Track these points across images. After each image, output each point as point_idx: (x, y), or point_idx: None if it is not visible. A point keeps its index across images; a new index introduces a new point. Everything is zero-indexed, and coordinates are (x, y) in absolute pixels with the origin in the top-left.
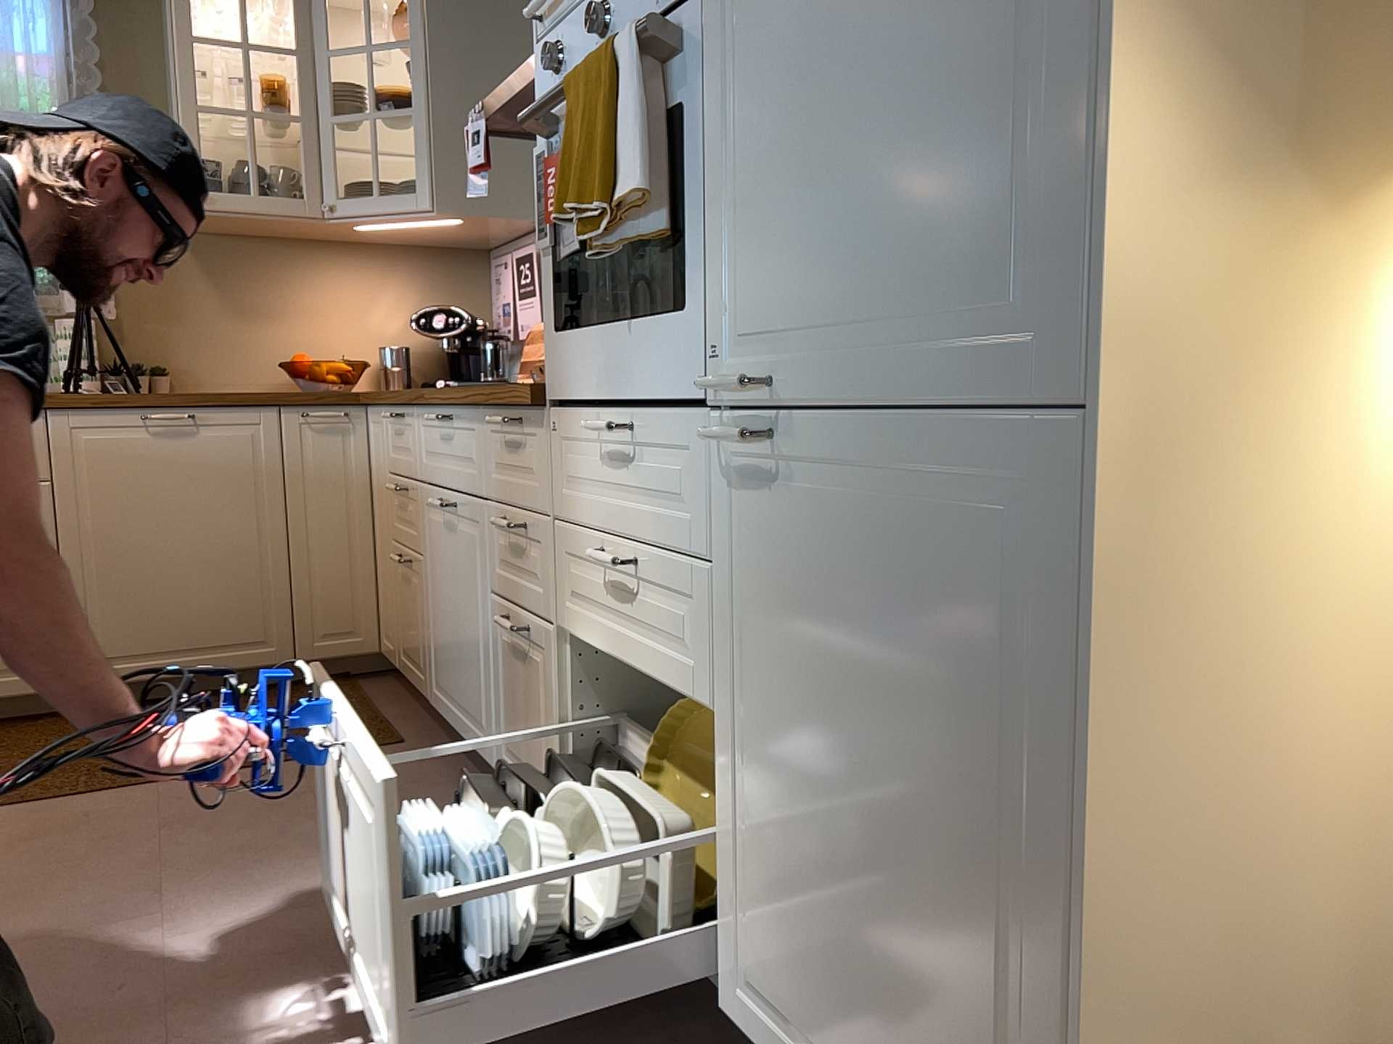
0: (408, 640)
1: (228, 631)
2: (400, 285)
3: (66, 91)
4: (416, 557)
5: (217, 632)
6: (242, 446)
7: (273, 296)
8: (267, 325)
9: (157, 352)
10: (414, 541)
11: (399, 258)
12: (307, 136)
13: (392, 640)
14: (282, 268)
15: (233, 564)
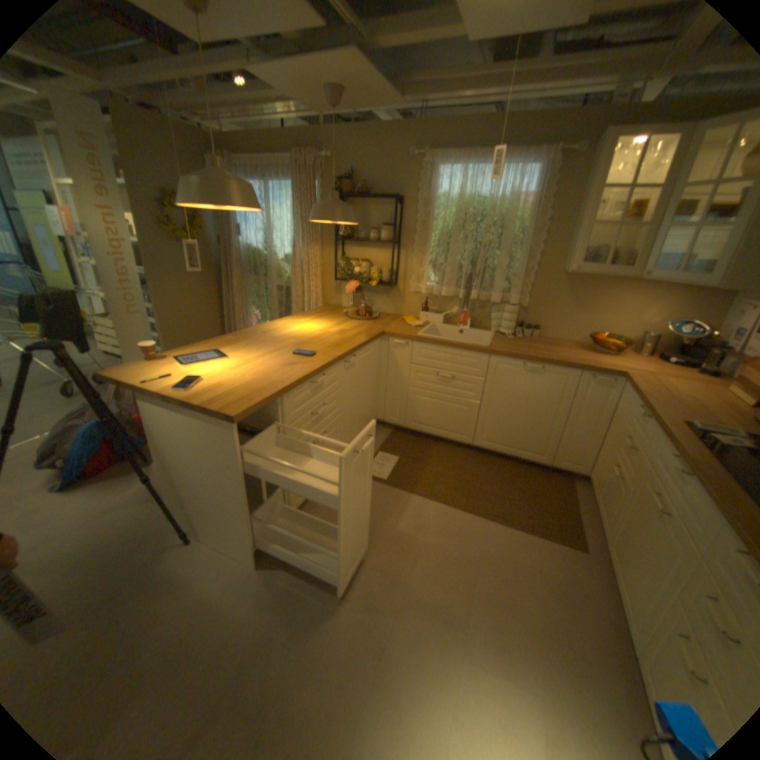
0: (607, 504)
1: (530, 447)
2: (670, 301)
3: (536, 210)
4: (628, 484)
5: (526, 446)
6: (560, 383)
7: (597, 301)
8: (589, 313)
9: (538, 319)
10: (631, 477)
11: (676, 287)
12: (648, 229)
13: (598, 484)
14: (606, 288)
15: (540, 425)
